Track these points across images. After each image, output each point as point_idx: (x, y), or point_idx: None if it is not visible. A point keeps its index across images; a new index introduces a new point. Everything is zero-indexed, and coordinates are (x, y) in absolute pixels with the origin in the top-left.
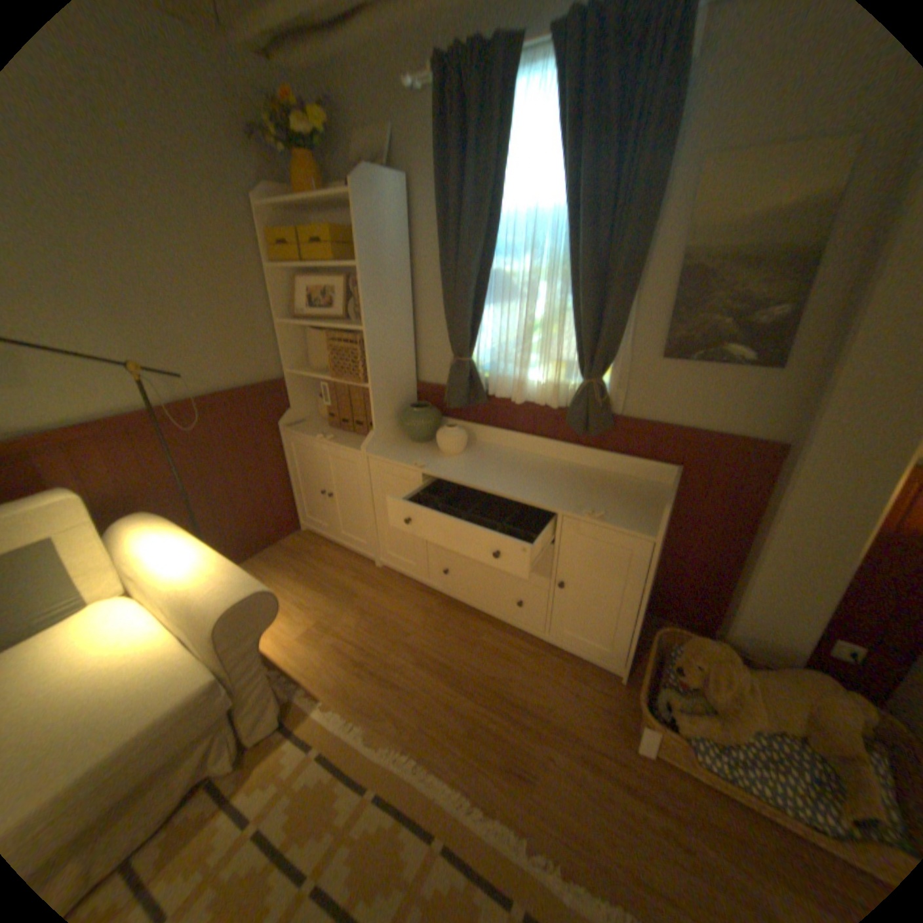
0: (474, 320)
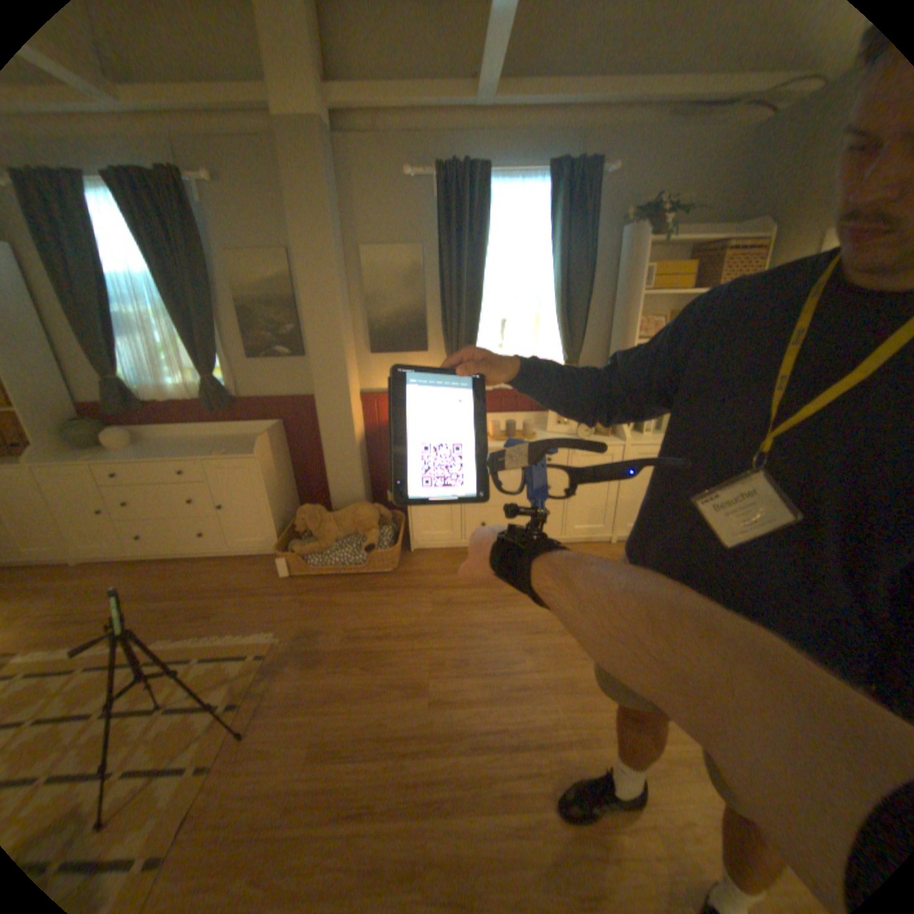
0: (105, 348)
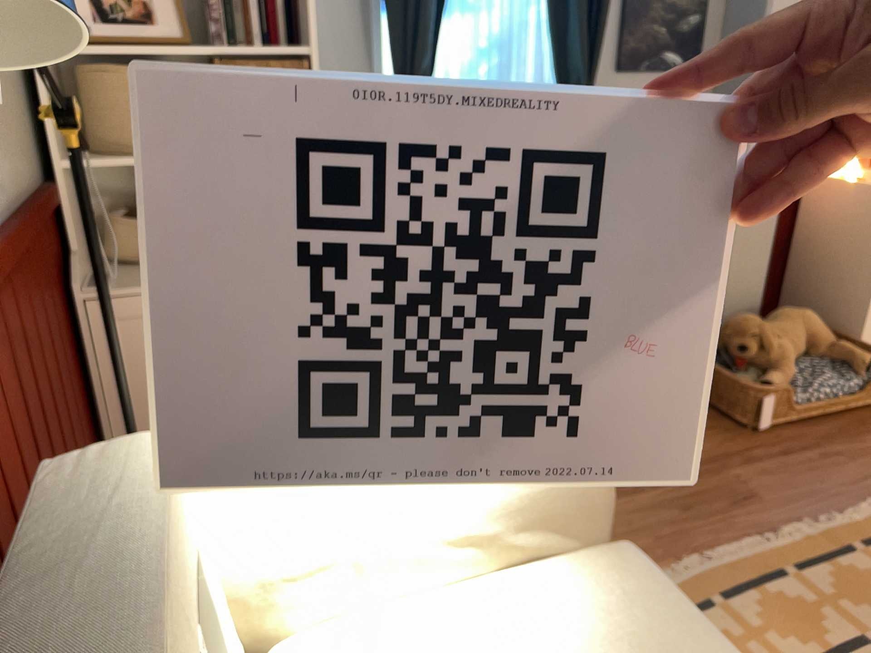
0: (435, 37)
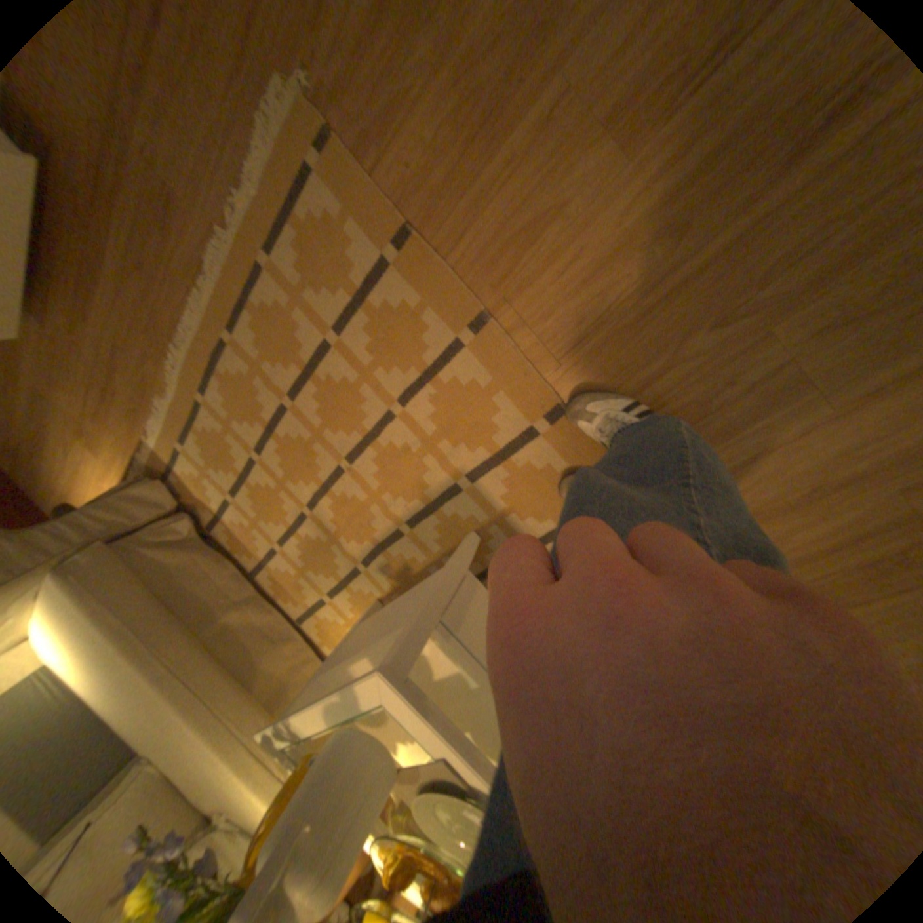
0: None
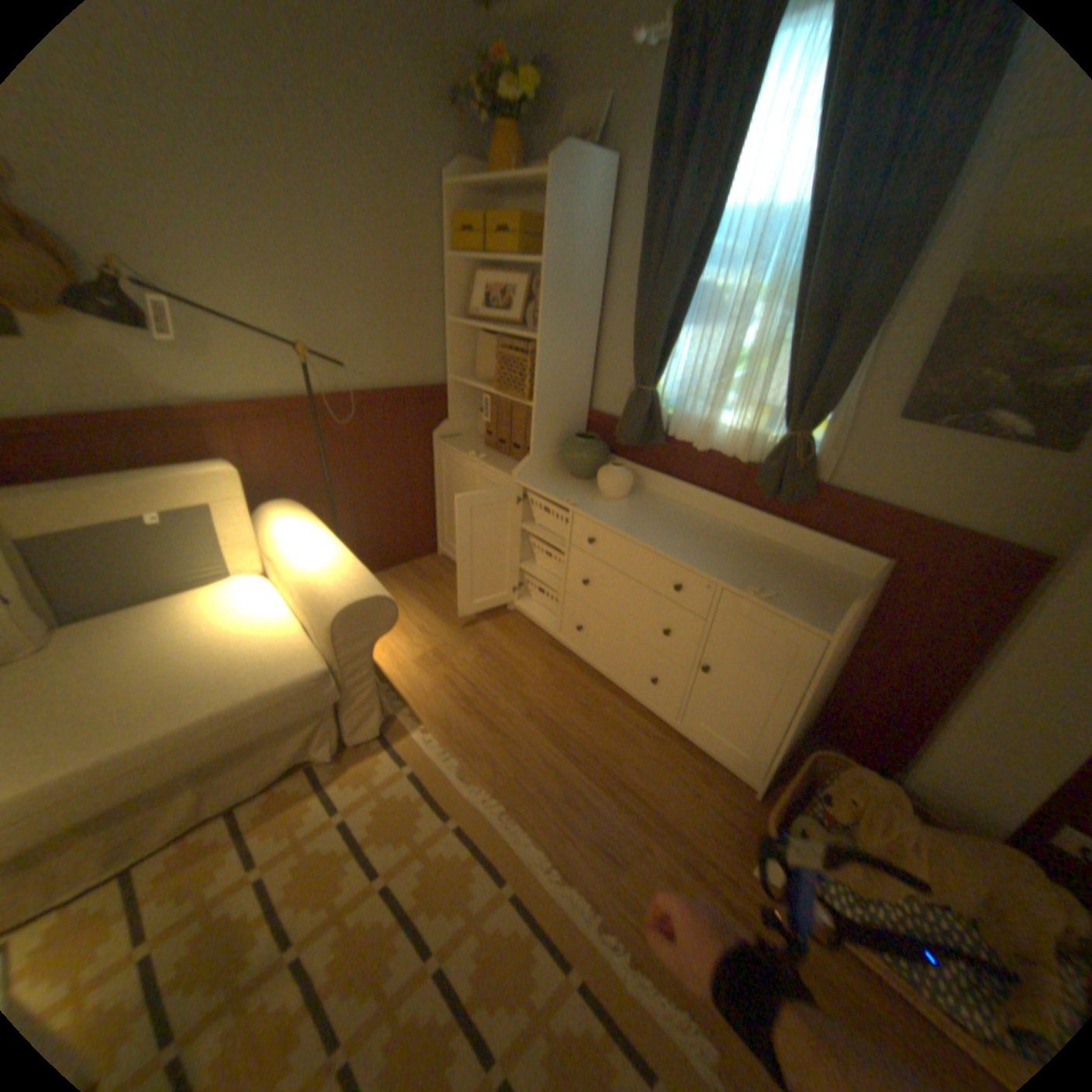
0: (667, 343)
